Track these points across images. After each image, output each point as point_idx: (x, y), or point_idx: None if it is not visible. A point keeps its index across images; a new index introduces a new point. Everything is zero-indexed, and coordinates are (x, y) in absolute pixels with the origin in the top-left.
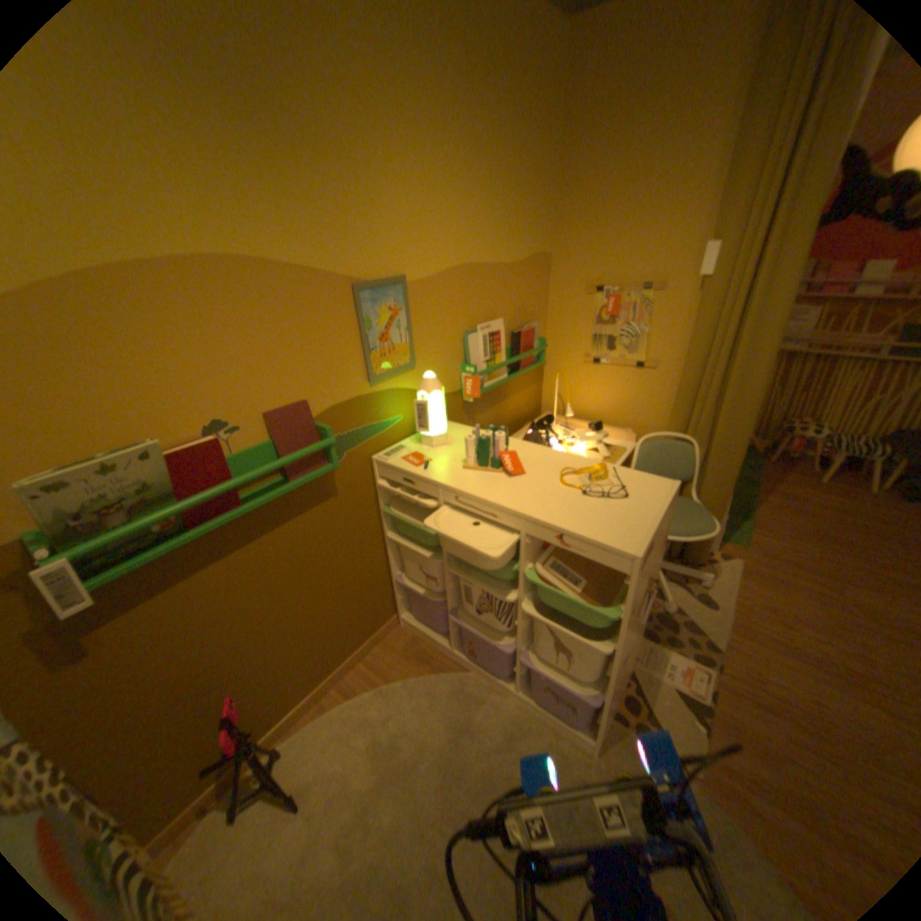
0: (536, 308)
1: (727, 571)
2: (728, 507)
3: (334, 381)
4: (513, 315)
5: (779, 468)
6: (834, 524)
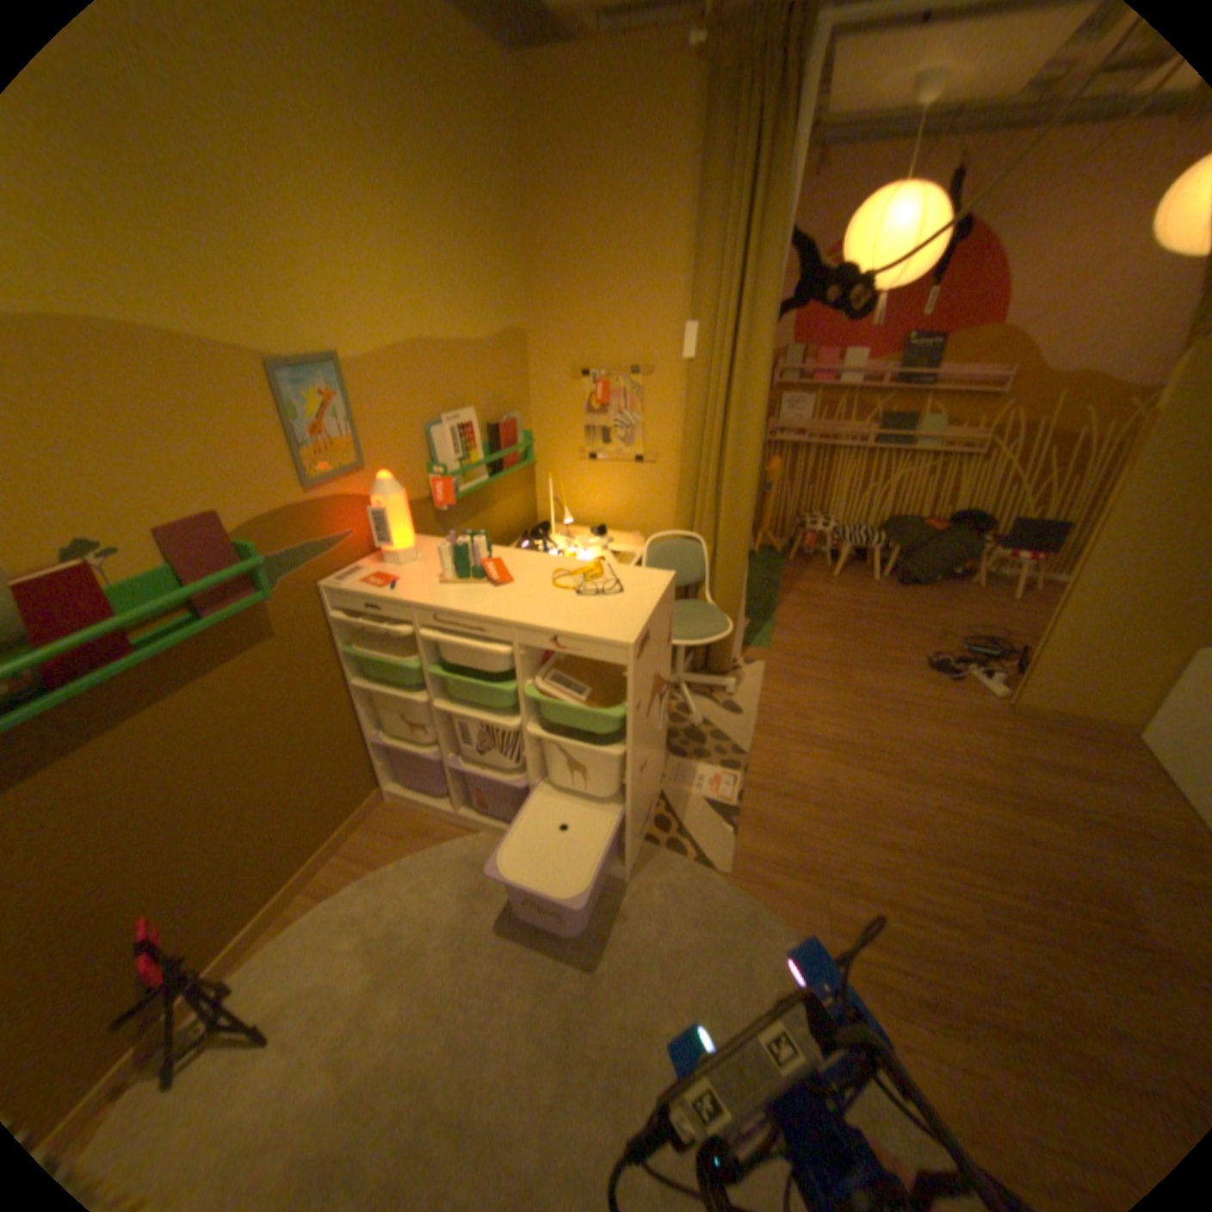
0: (516, 396)
1: (748, 674)
2: (740, 606)
3: (252, 485)
4: (486, 404)
5: (795, 566)
6: (842, 615)
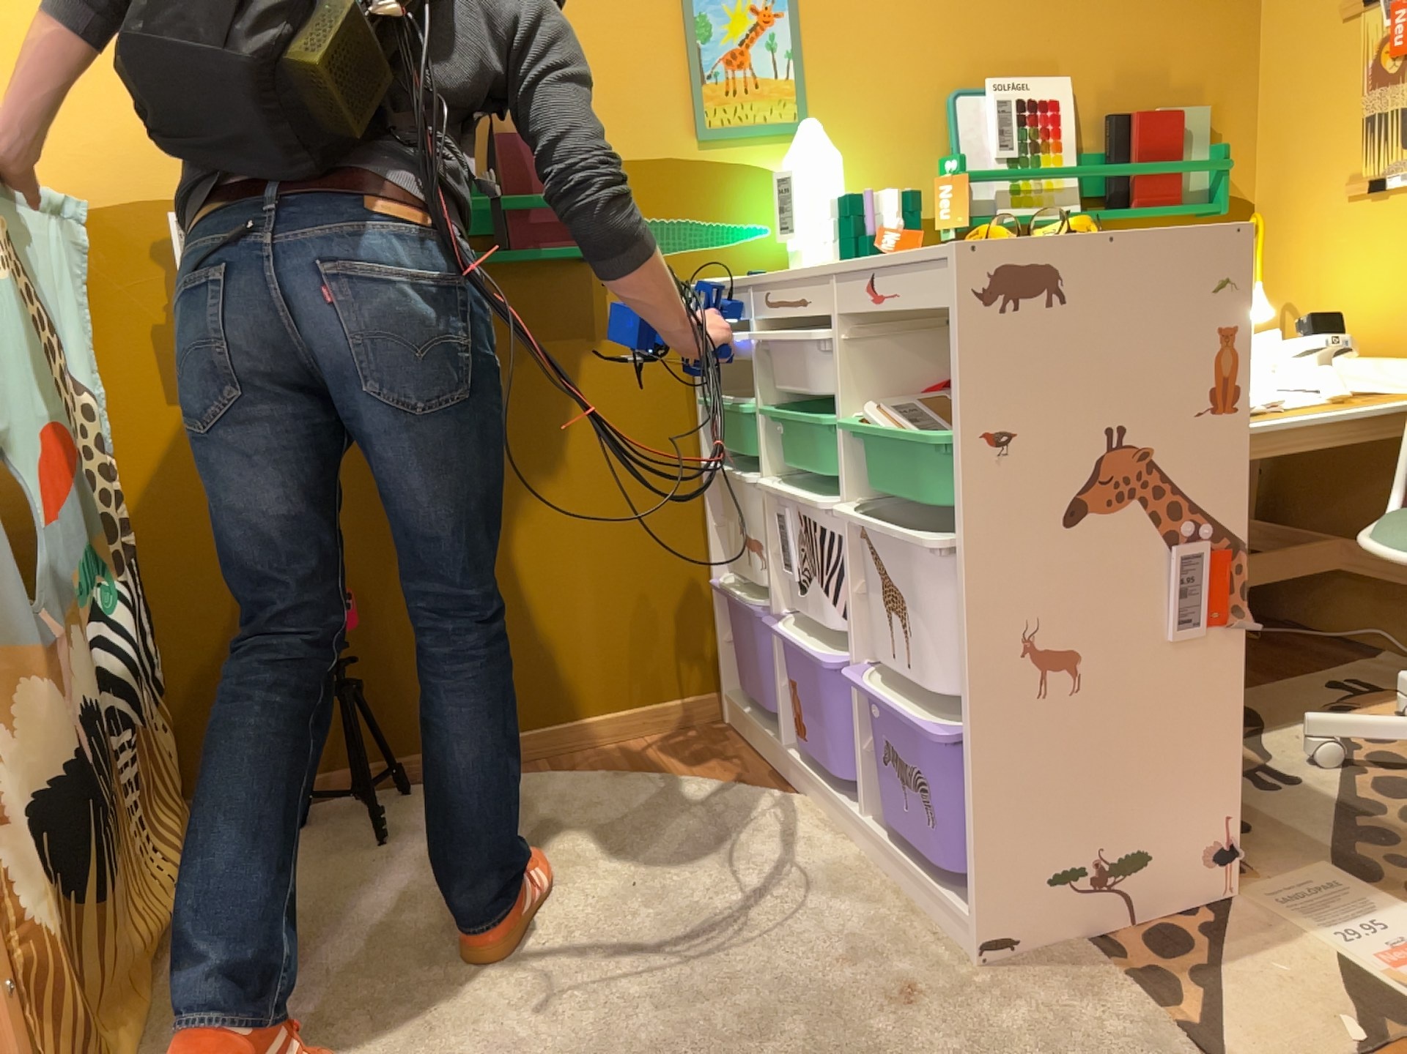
0: (1208, 81)
1: None
2: None
3: (624, 119)
4: (1114, 83)
5: None
6: None
